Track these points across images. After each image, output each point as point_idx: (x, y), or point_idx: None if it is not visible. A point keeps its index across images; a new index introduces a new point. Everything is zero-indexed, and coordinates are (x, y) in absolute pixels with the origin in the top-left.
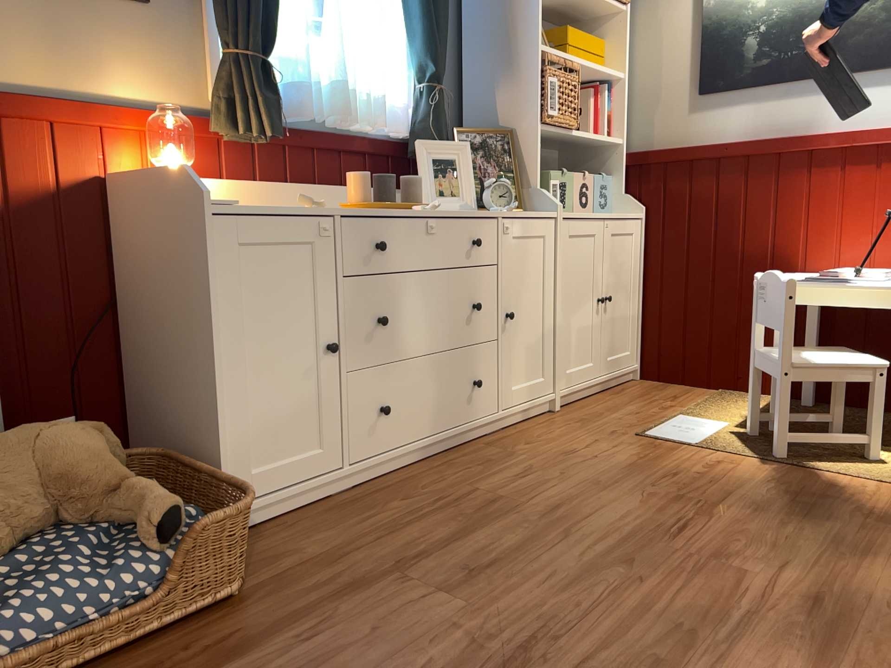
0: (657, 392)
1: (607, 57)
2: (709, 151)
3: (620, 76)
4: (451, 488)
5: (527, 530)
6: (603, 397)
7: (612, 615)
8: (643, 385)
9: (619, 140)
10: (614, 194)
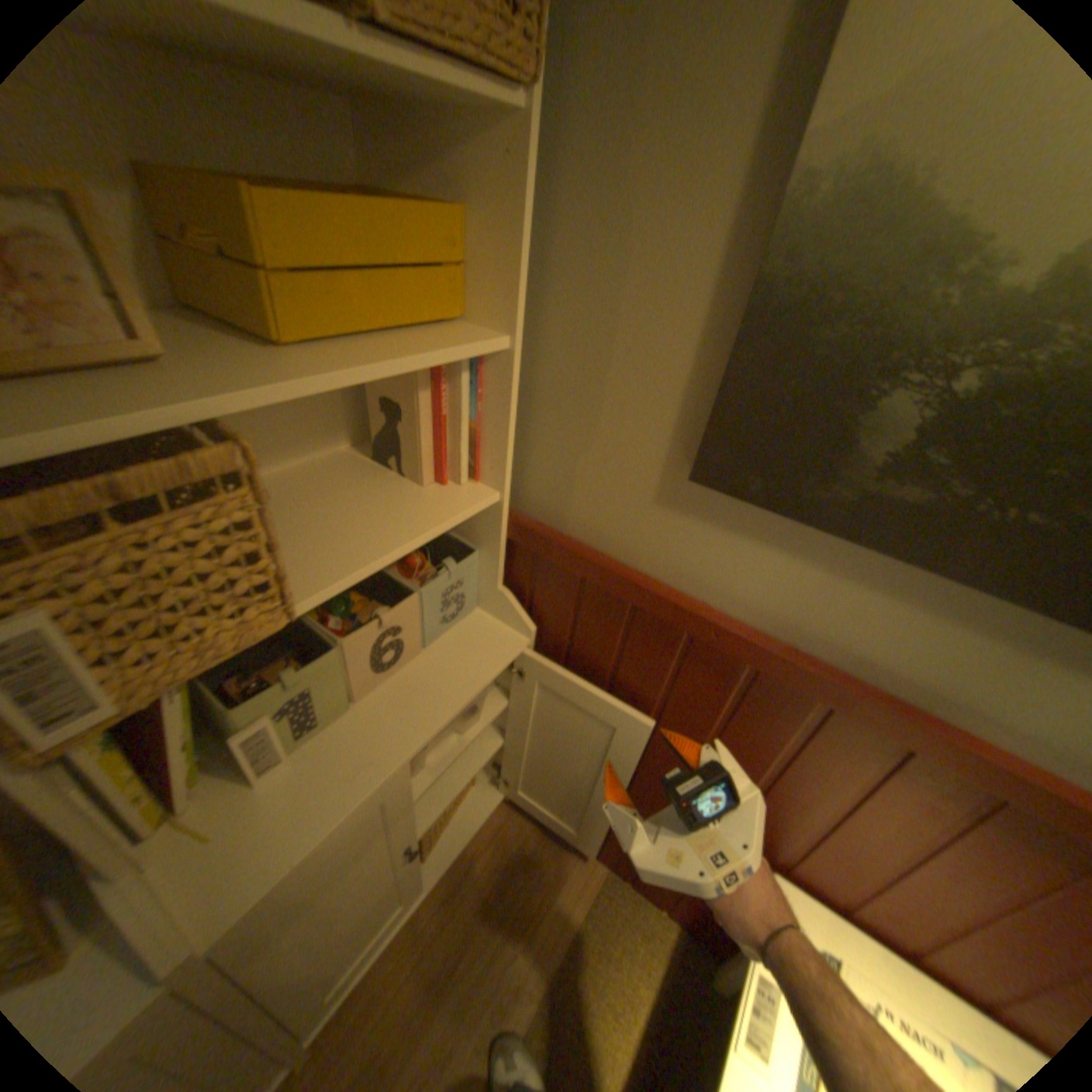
0: (517, 889)
1: (473, 262)
2: (682, 617)
3: (501, 348)
4: None
5: None
6: (425, 926)
7: None
8: (509, 834)
9: (493, 502)
10: (485, 581)
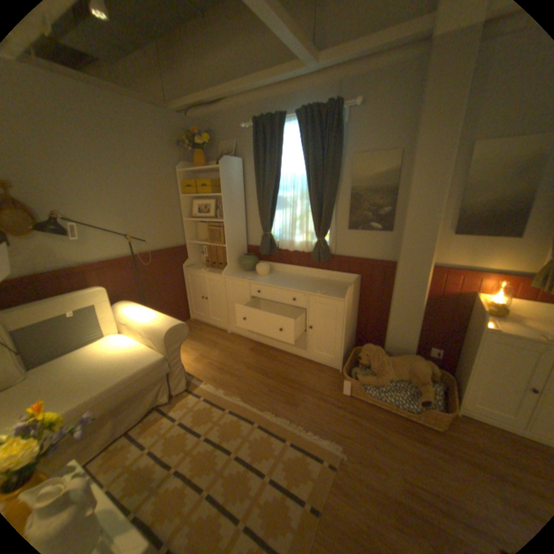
0: None
1: None
2: None
3: None
4: None
5: None
6: None
7: None
8: None
9: None
10: None
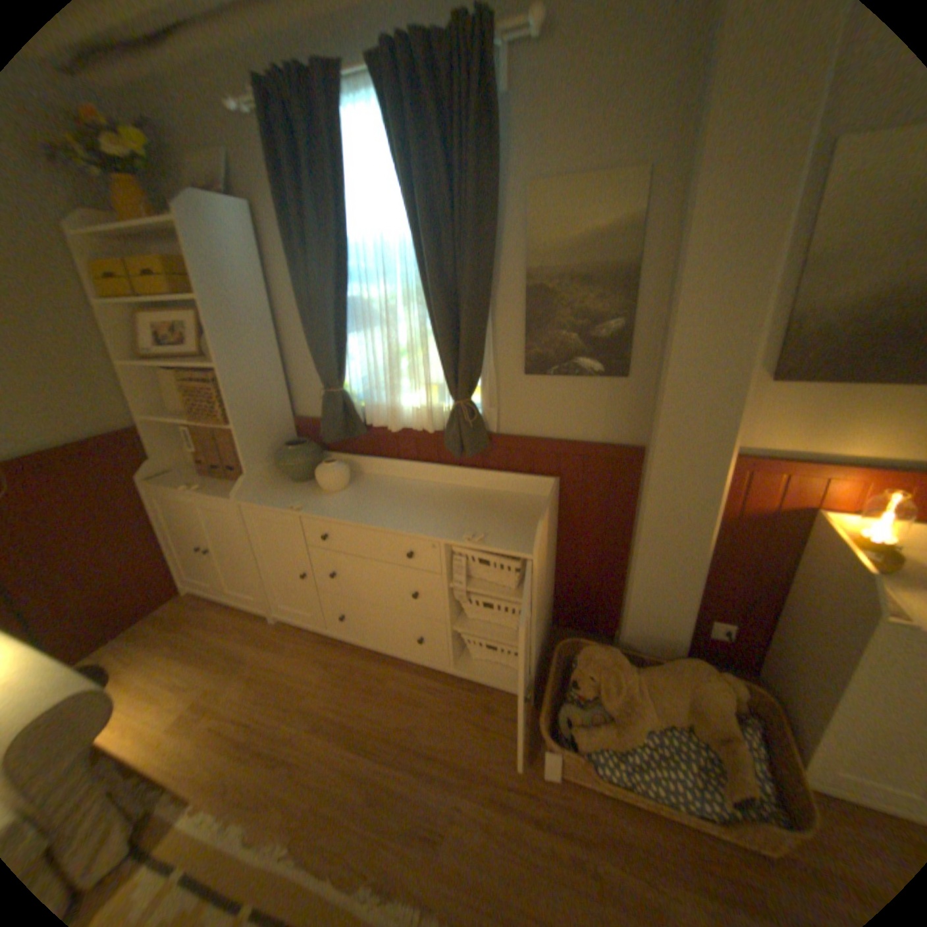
0: None
1: None
2: None
3: None
4: None
5: None
6: None
7: None
8: None
9: None
10: None
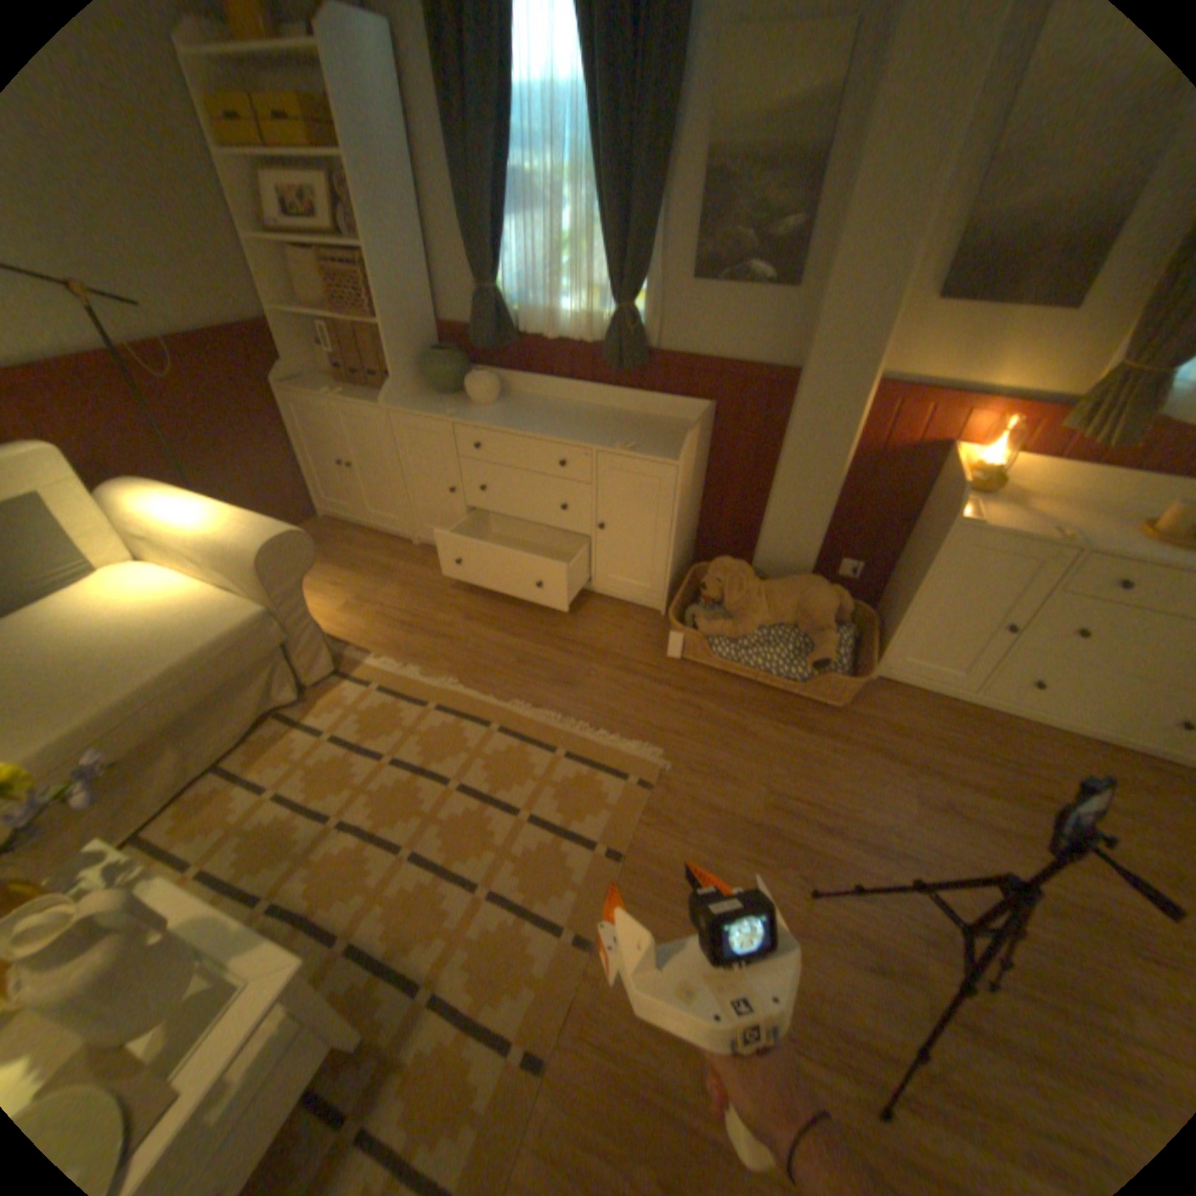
0: None
1: None
2: None
3: None
4: (1044, 766)
5: (1034, 834)
6: None
7: (979, 906)
8: None
9: None
10: None
